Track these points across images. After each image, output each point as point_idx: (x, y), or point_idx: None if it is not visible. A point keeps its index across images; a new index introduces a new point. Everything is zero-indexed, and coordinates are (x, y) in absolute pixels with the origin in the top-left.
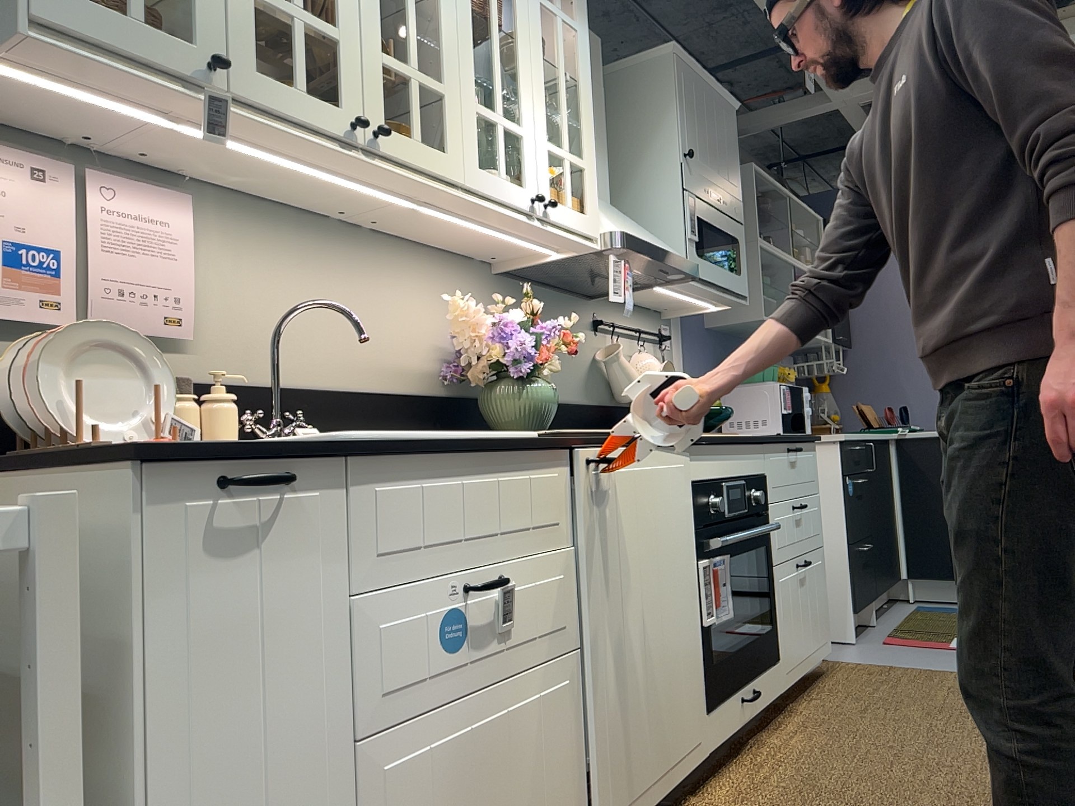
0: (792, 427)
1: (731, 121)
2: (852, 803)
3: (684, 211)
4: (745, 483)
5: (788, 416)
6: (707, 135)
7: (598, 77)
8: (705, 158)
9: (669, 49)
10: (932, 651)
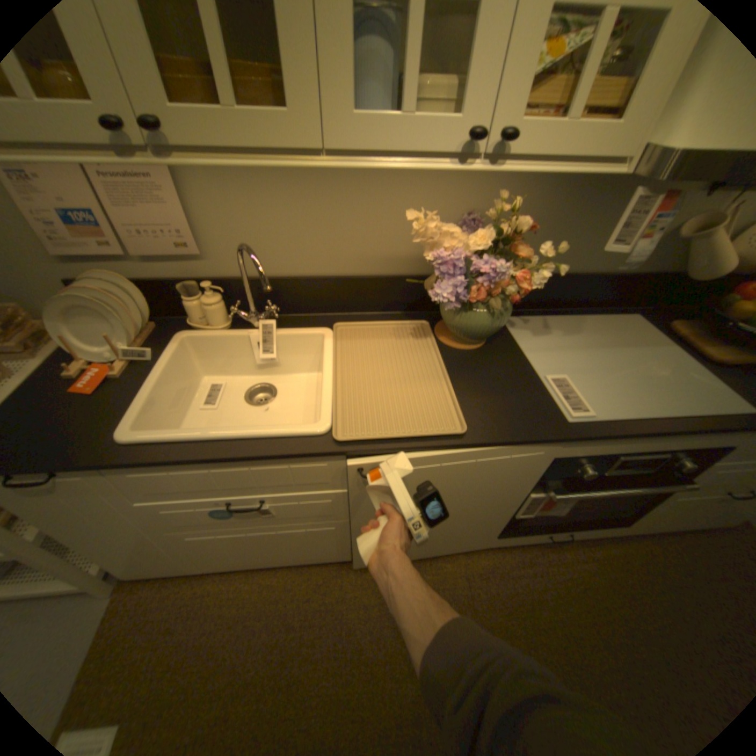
0: None
1: None
2: (531, 646)
3: None
4: (671, 455)
5: None
6: None
7: None
8: None
9: None
10: None
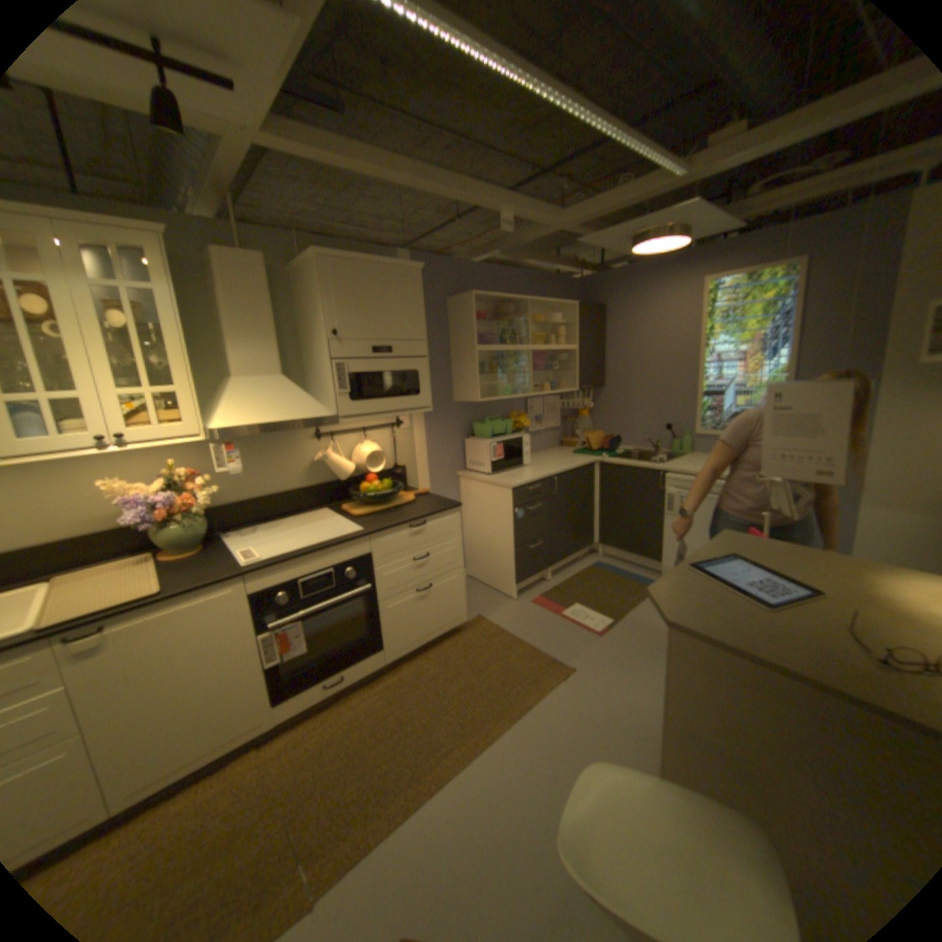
0: (502, 467)
1: (410, 281)
2: (317, 780)
3: (332, 375)
4: (334, 570)
5: (496, 462)
6: (367, 306)
7: (255, 285)
8: (363, 325)
9: (312, 251)
10: (547, 618)
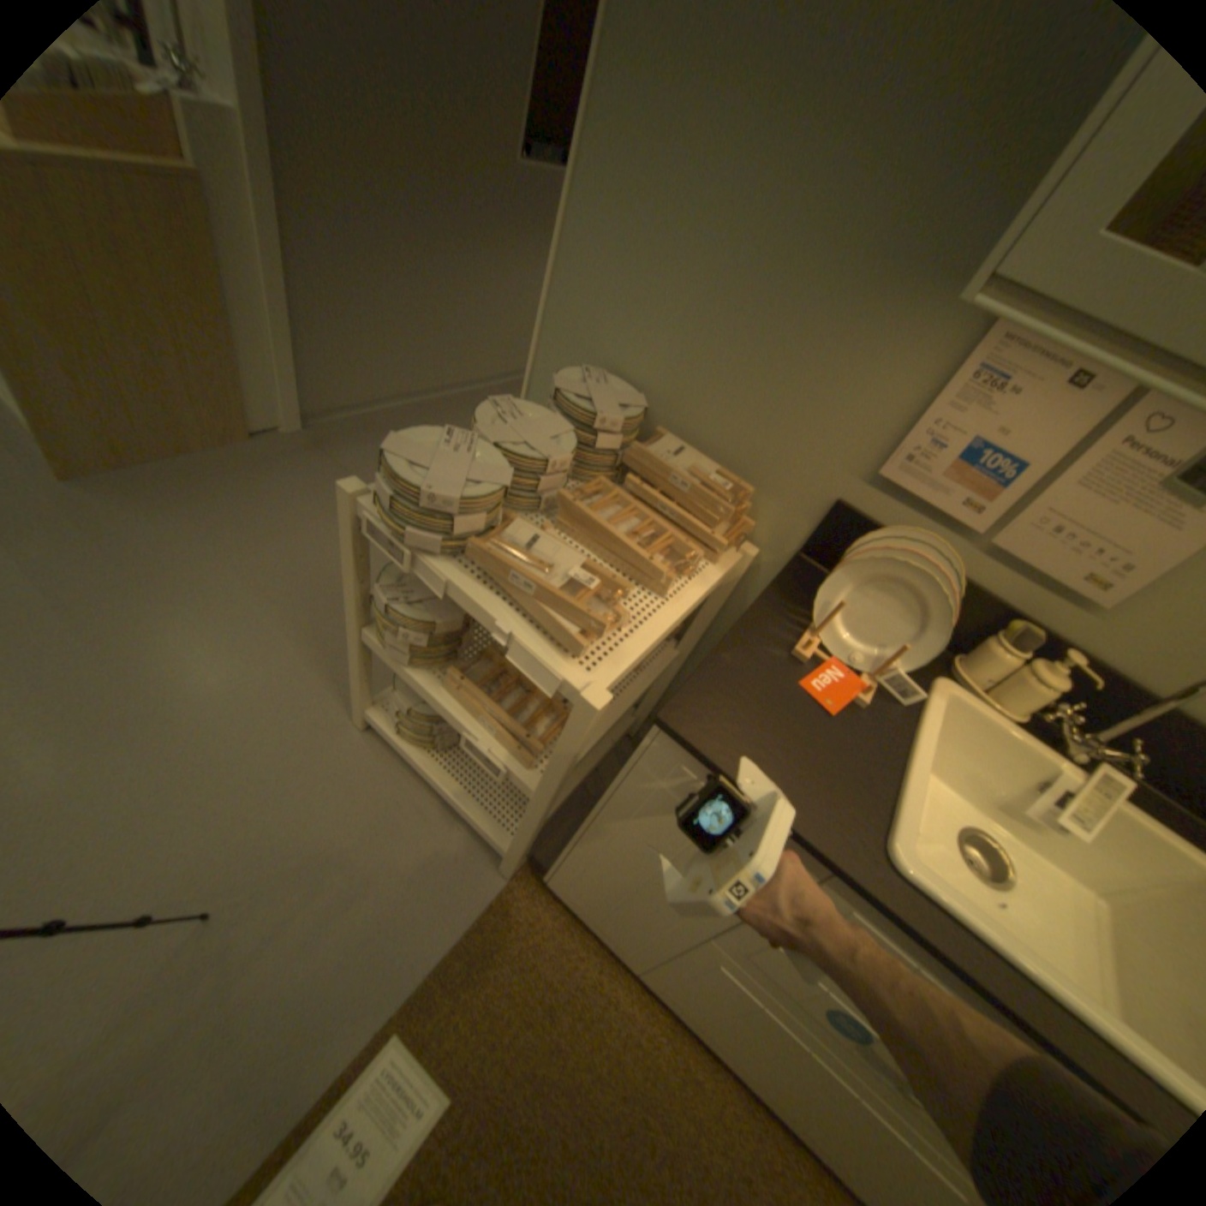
0: None
1: None
2: None
3: None
4: None
5: None
6: None
7: None
8: None
9: None
10: None
